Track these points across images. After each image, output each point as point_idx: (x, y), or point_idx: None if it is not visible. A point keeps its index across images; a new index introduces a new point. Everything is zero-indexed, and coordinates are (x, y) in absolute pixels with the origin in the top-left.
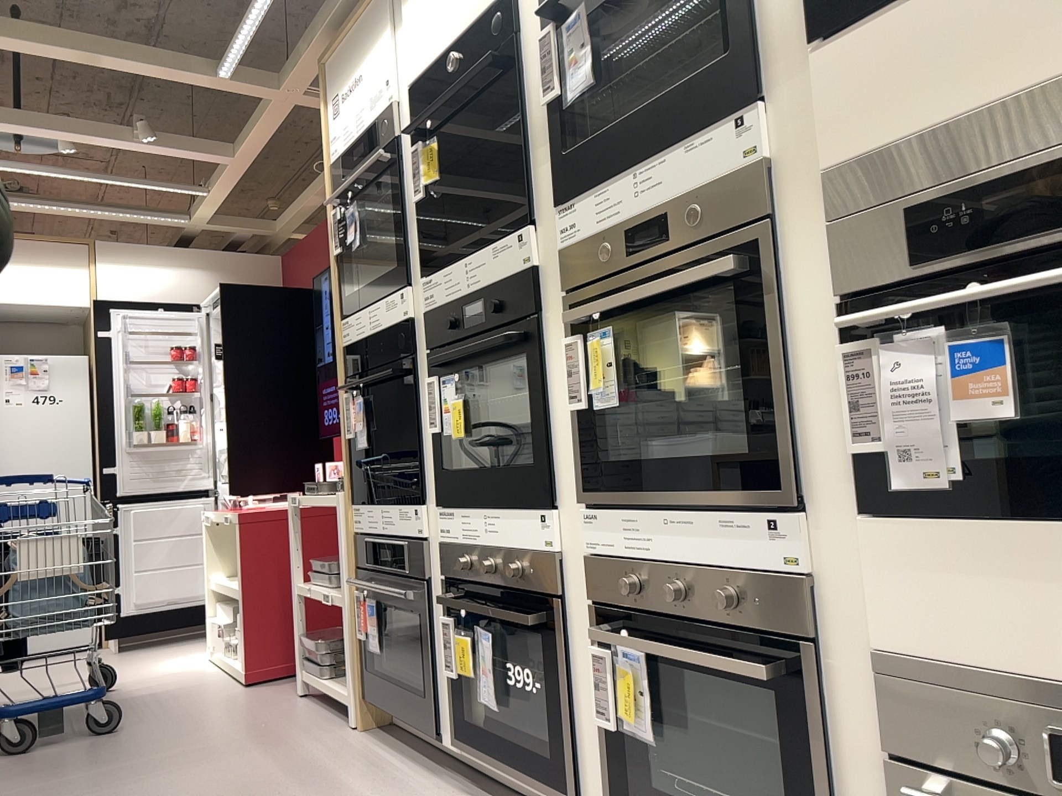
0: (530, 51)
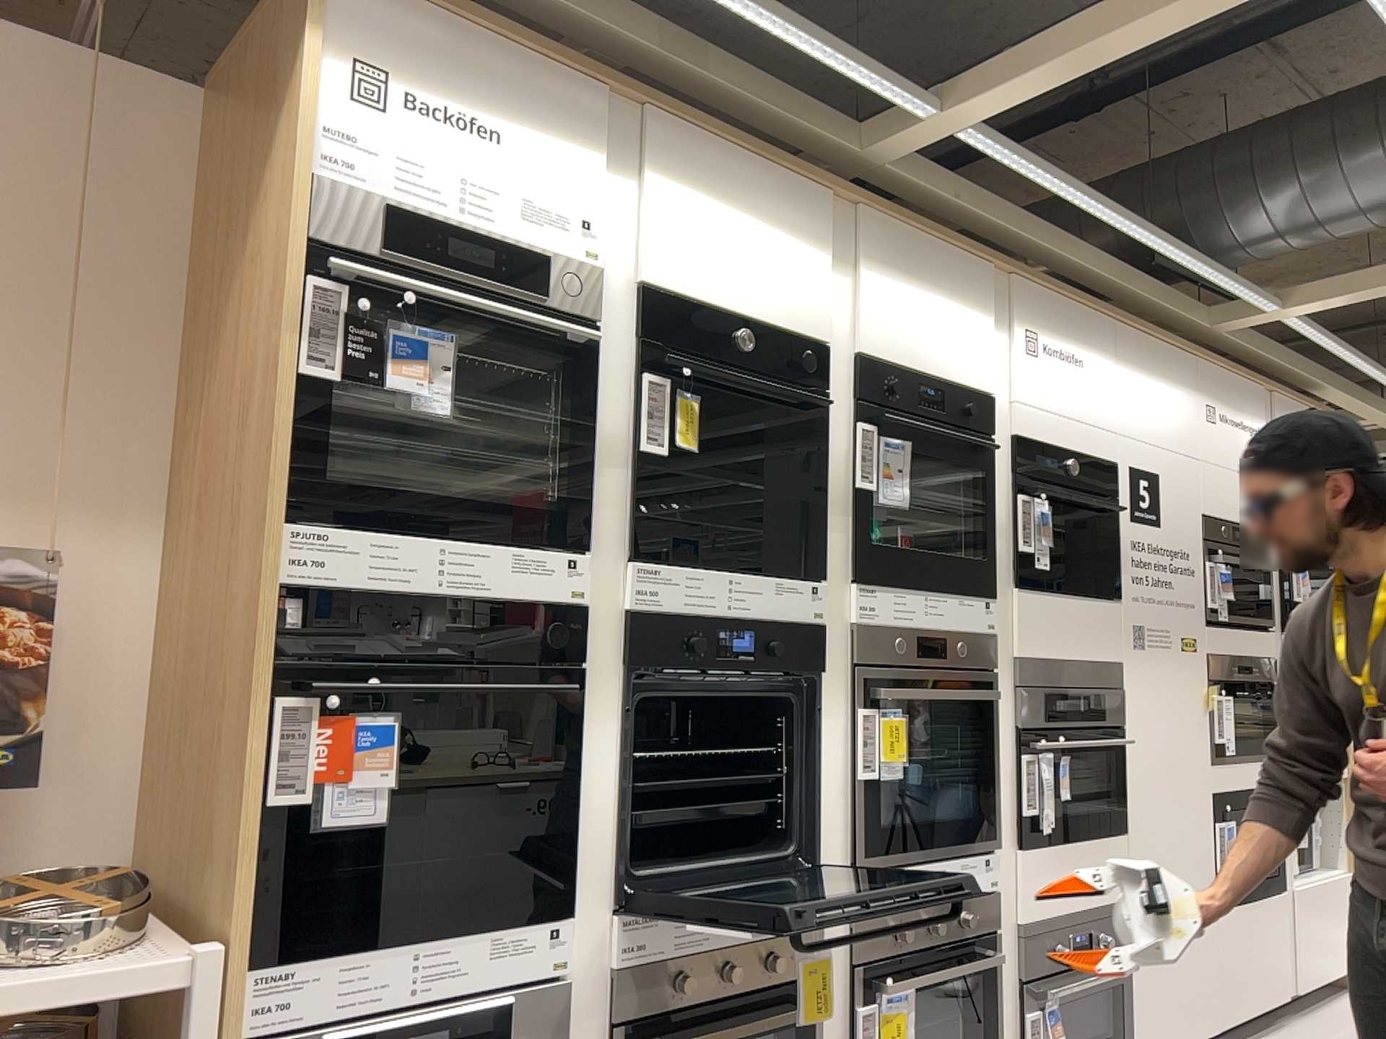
0: (835, 425)
